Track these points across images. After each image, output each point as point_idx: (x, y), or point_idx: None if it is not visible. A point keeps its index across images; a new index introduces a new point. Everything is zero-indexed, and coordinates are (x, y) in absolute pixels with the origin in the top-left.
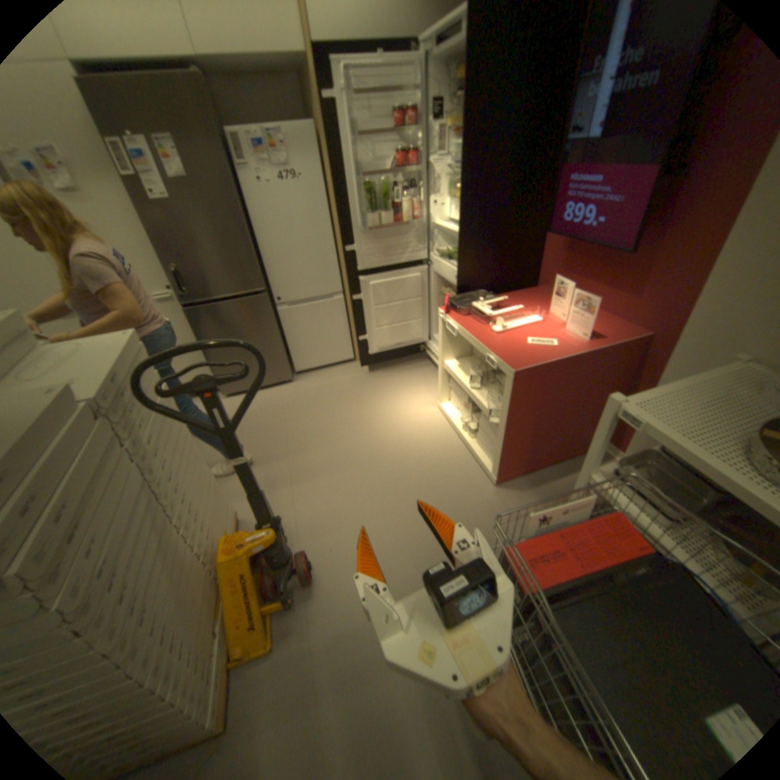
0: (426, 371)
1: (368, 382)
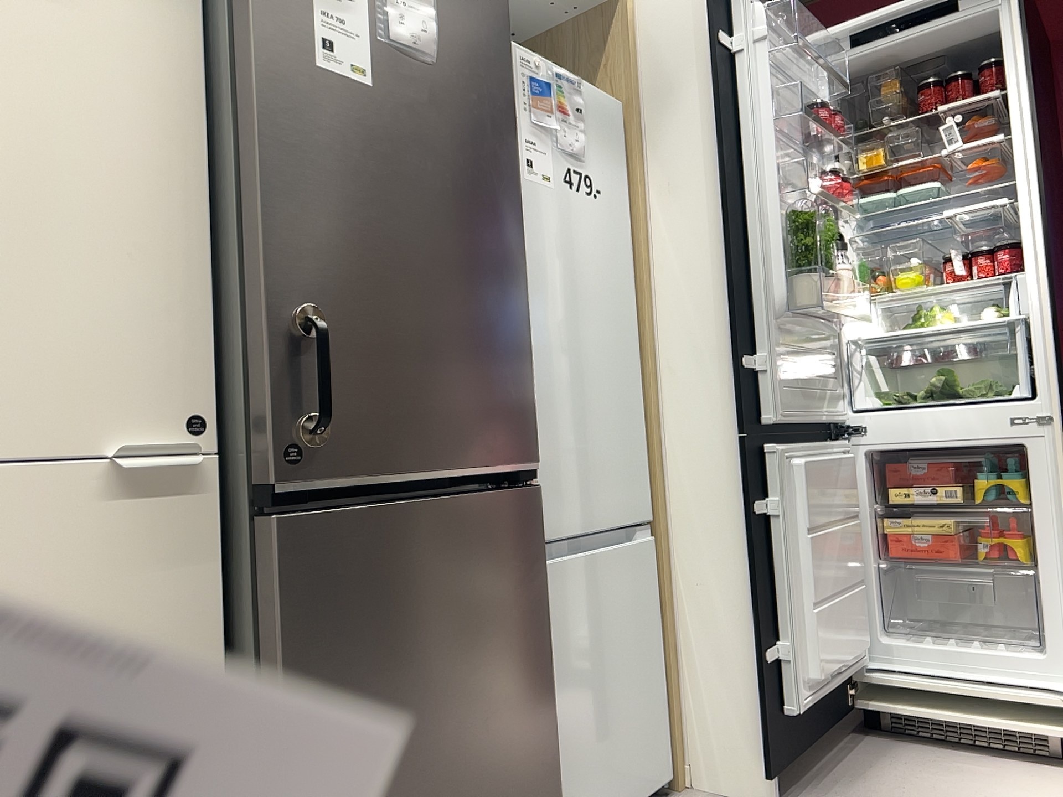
0: (917, 754)
1: None
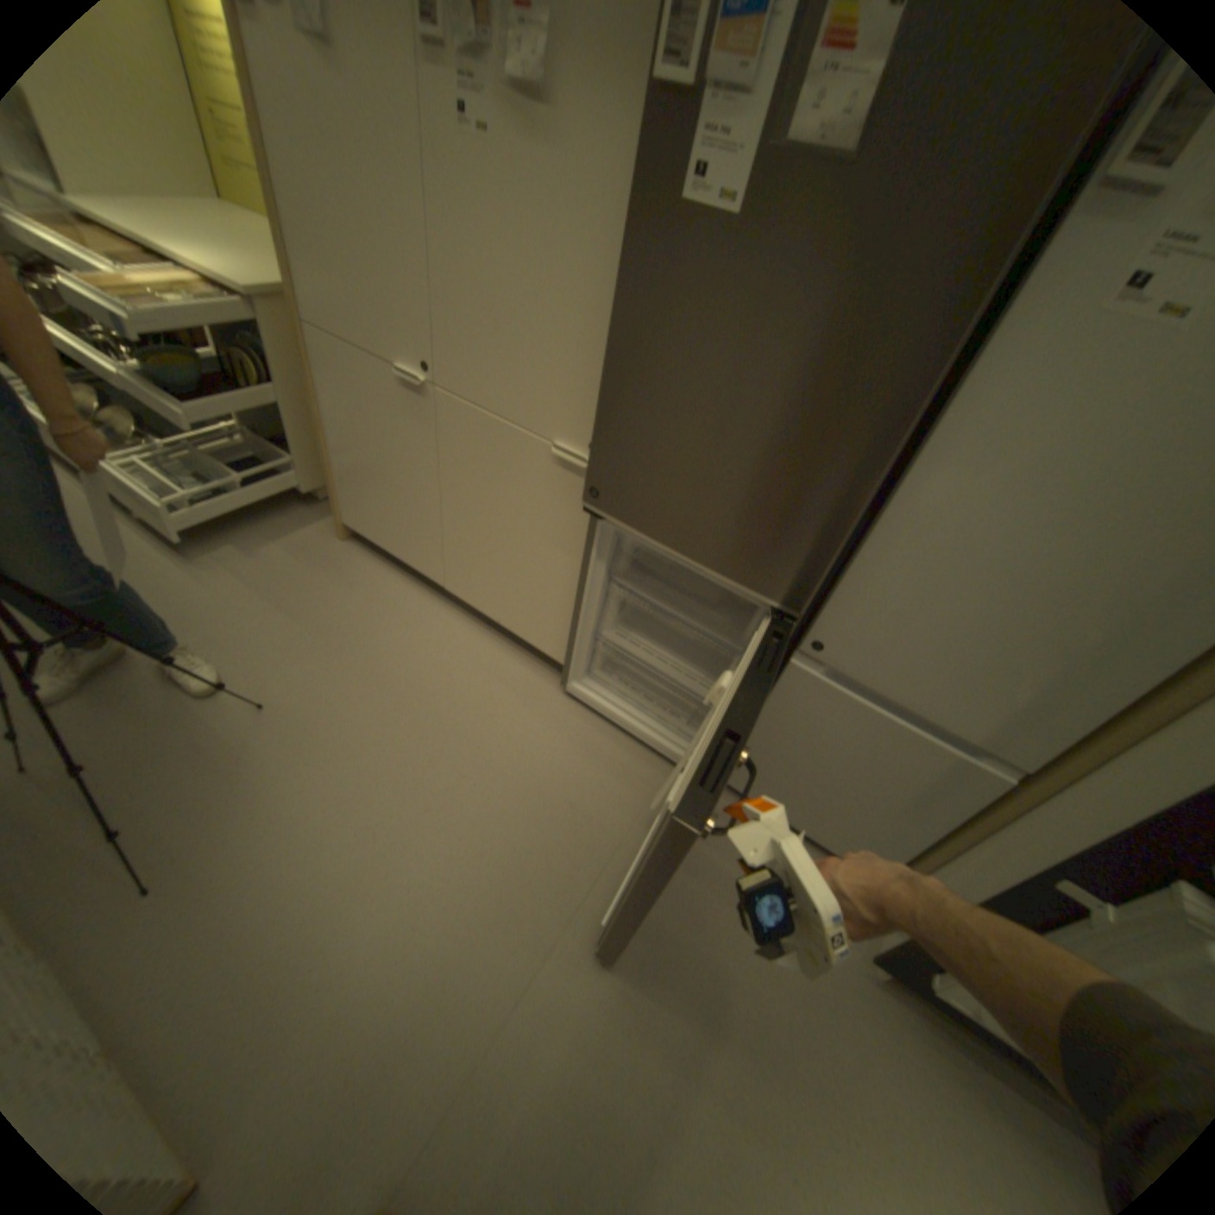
0: None
1: (857, 1027)
